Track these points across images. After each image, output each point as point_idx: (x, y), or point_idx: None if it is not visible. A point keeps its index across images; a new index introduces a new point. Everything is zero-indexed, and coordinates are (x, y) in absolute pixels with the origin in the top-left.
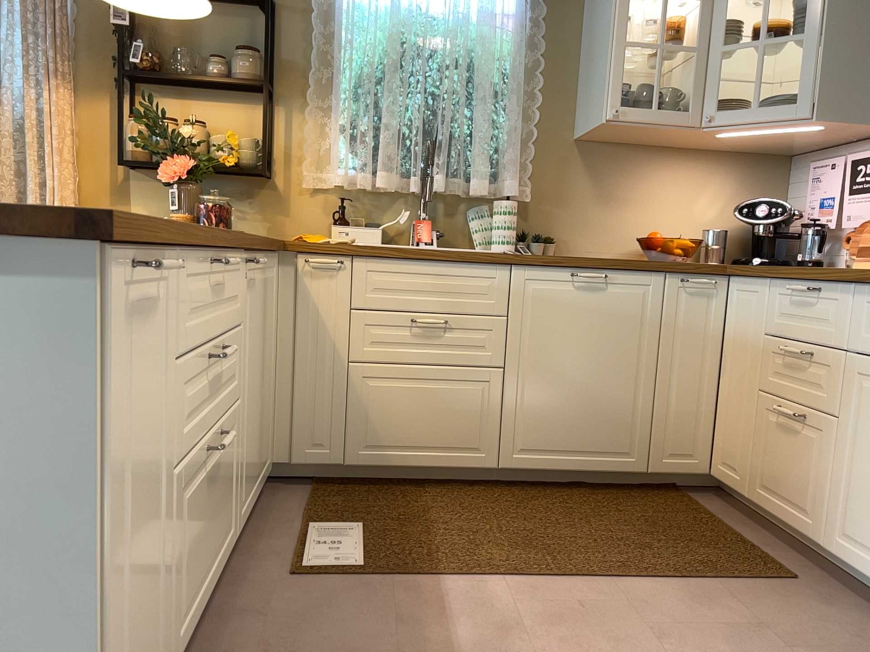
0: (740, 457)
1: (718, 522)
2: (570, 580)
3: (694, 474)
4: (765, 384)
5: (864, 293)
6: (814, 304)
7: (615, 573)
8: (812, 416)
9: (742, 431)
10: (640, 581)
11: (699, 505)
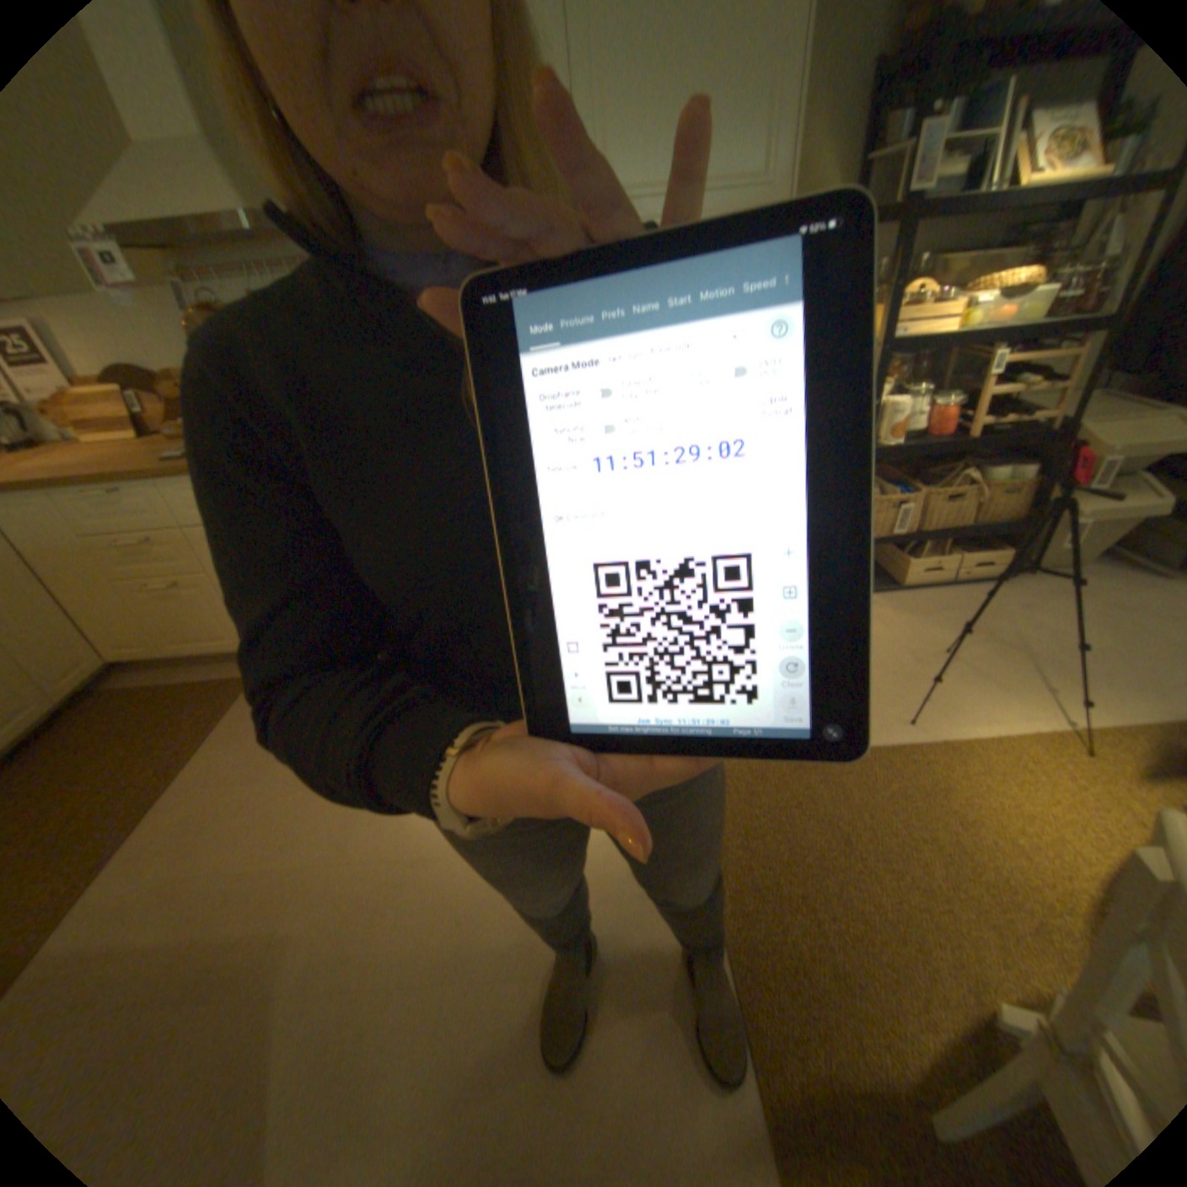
0: (128, 638)
1: (156, 690)
2: (140, 824)
3: (92, 674)
4: (110, 577)
5: (164, 485)
6: (116, 502)
7: (160, 786)
8: (179, 582)
9: (114, 619)
10: (182, 771)
11: (124, 691)
